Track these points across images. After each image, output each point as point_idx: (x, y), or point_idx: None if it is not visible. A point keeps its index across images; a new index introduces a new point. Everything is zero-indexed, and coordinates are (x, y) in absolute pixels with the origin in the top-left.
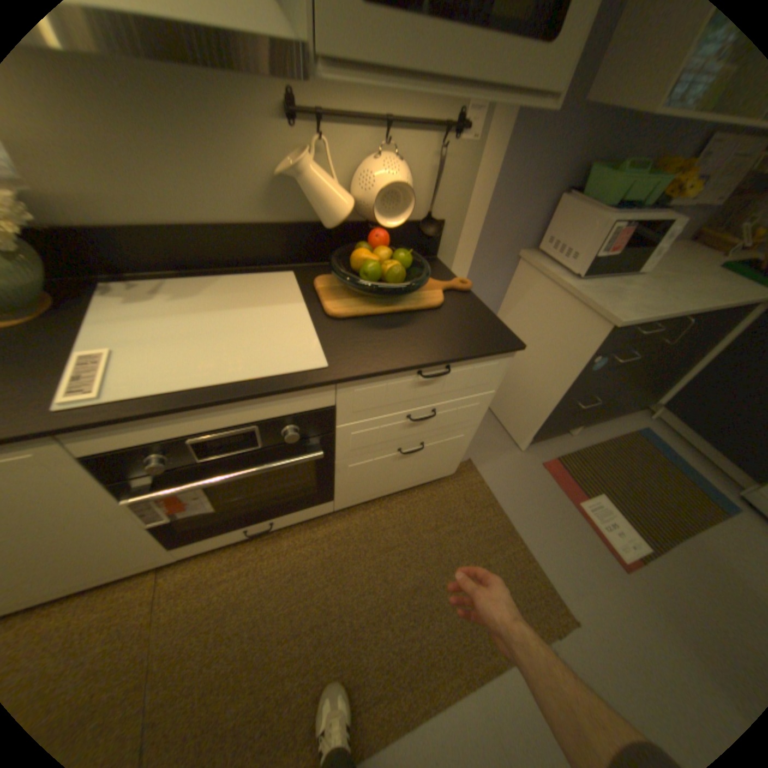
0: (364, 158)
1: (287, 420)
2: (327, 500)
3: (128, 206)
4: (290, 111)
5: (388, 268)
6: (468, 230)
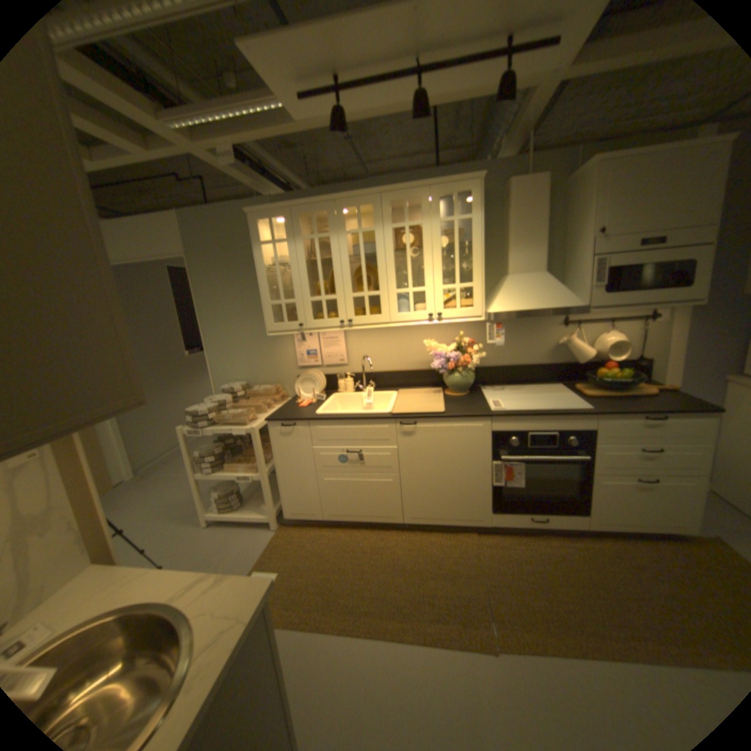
0: (600, 335)
1: (572, 434)
2: (586, 514)
3: (497, 360)
4: (567, 323)
5: (619, 378)
6: (673, 364)
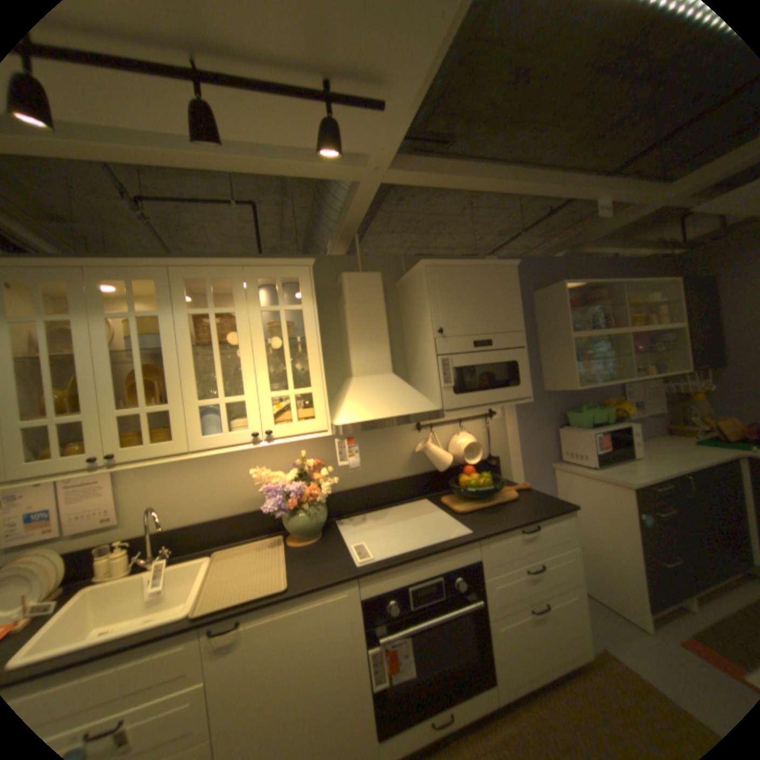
0: (450, 437)
1: (457, 574)
2: (490, 683)
3: (351, 480)
4: (419, 427)
5: (480, 484)
6: (514, 459)
